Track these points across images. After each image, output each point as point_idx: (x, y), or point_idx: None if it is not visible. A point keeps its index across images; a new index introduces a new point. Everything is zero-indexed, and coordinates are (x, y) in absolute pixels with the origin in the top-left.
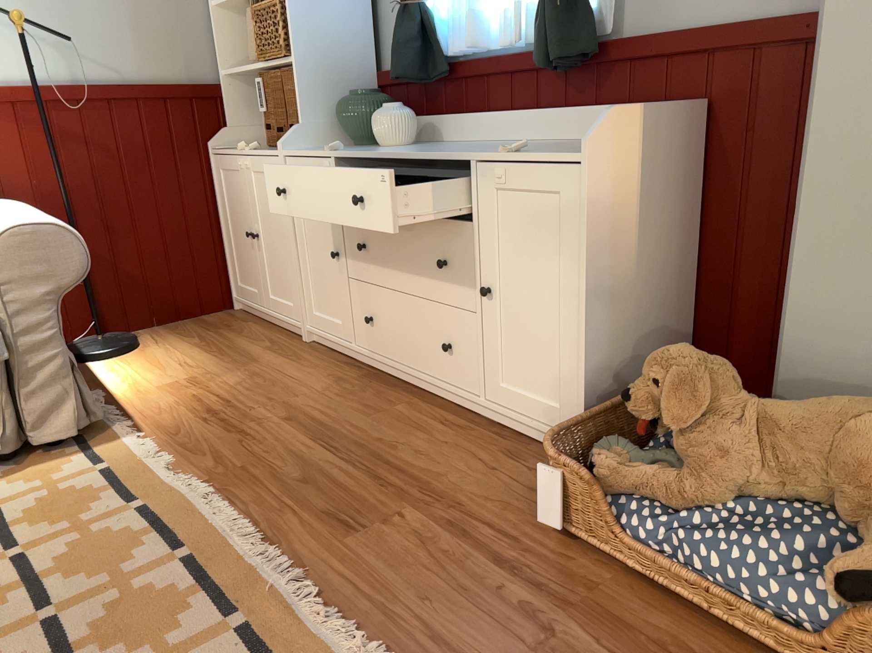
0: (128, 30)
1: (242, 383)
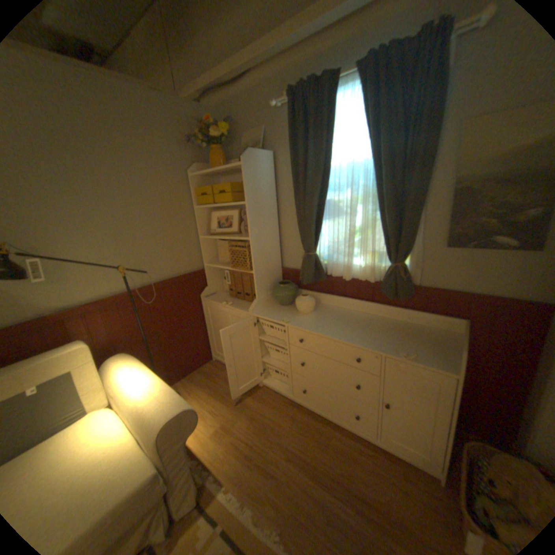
0: (165, 253)
1: (249, 427)
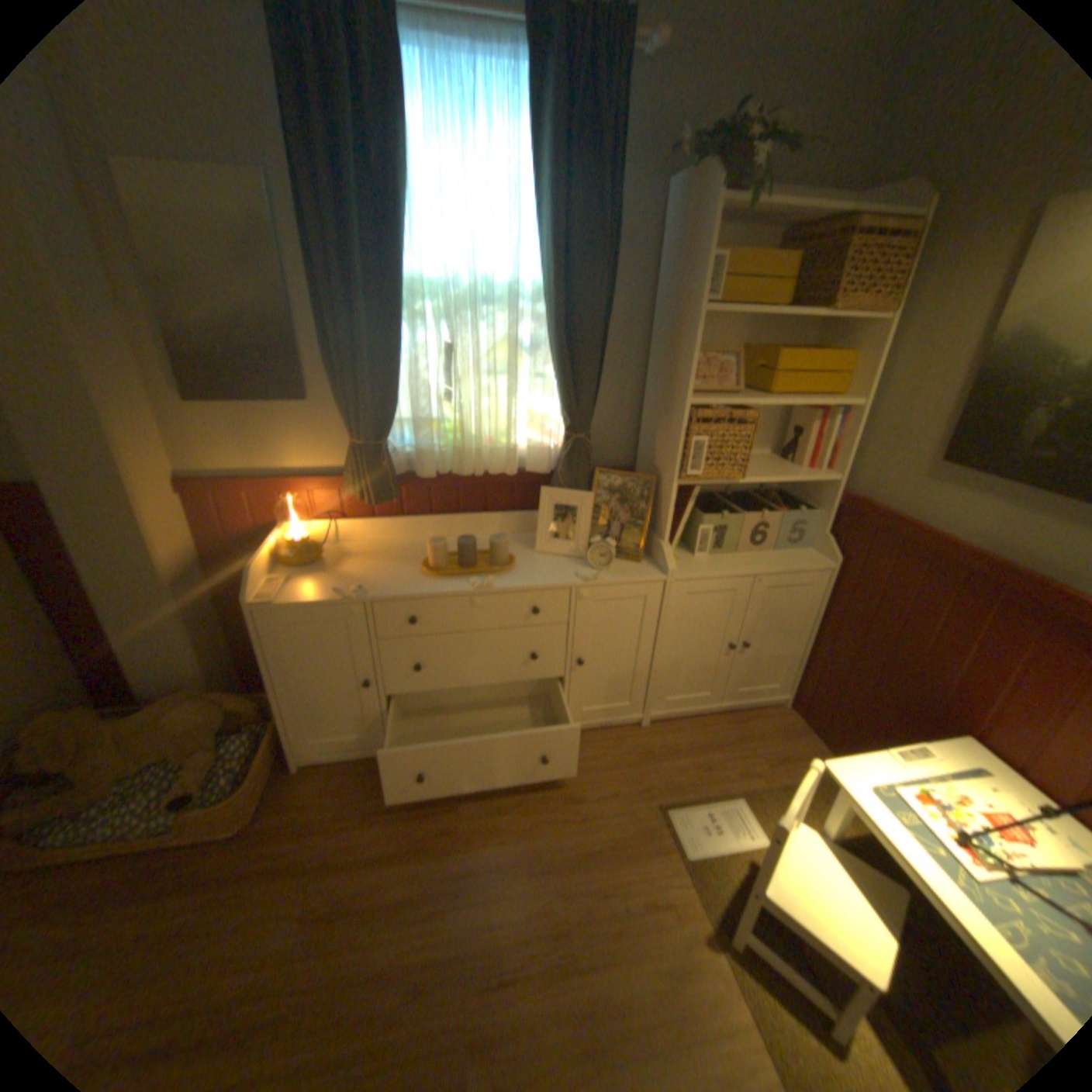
0: None
1: None
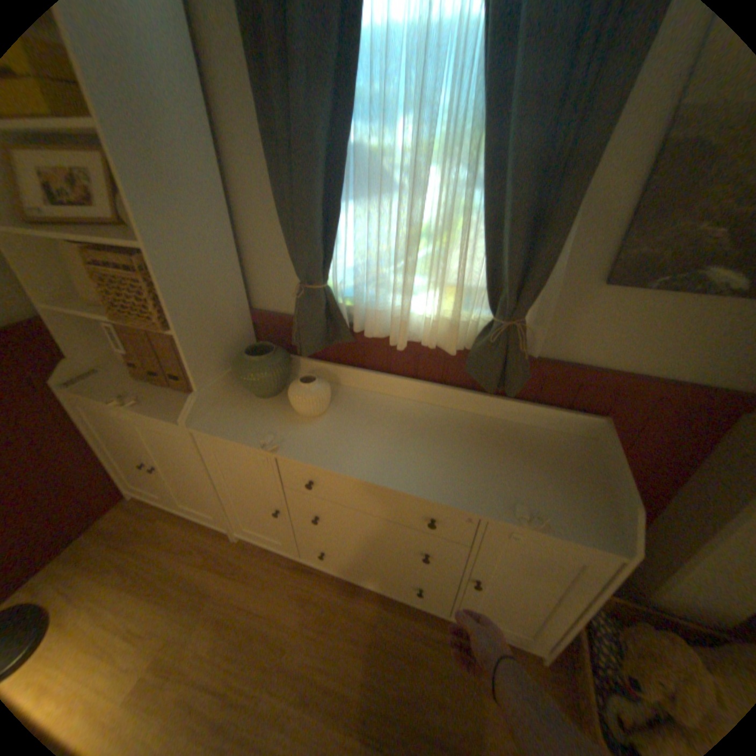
0: None
1: (216, 647)
